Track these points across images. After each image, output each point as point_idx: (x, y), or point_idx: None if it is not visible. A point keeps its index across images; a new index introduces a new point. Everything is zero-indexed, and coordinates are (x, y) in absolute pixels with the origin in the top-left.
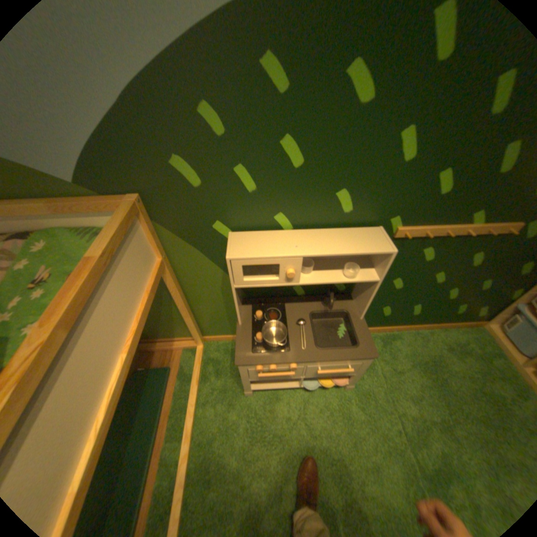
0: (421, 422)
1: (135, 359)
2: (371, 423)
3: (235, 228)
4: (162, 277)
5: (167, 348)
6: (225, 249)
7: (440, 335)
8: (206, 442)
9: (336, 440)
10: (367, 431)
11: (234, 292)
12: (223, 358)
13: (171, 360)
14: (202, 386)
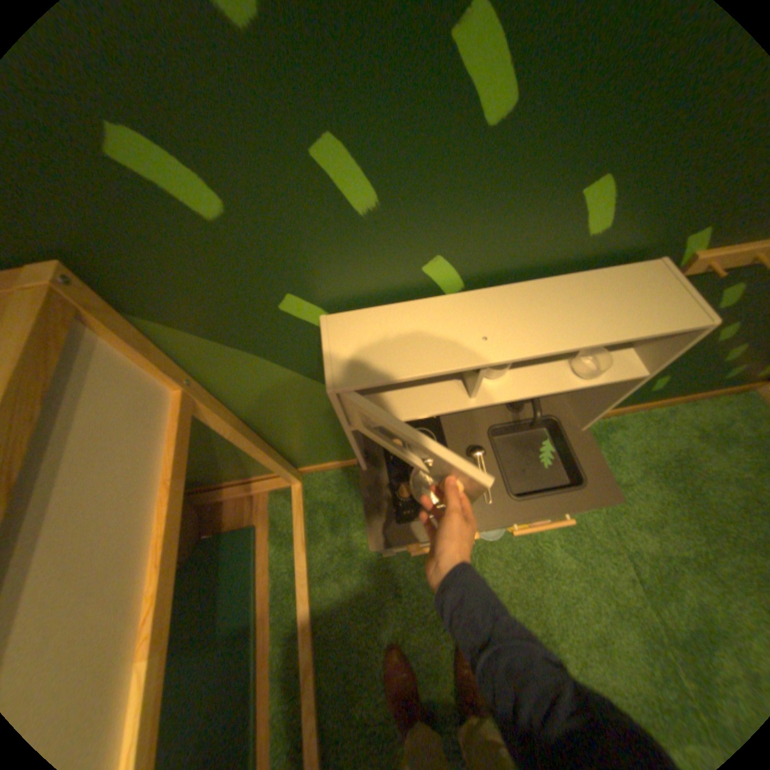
0: (664, 561)
1: (193, 526)
2: (587, 573)
3: (334, 304)
4: (197, 416)
5: (242, 495)
6: (317, 346)
7: (685, 413)
8: (336, 637)
9: (537, 605)
10: (582, 586)
11: (352, 436)
12: (338, 499)
13: (254, 512)
14: (313, 550)
